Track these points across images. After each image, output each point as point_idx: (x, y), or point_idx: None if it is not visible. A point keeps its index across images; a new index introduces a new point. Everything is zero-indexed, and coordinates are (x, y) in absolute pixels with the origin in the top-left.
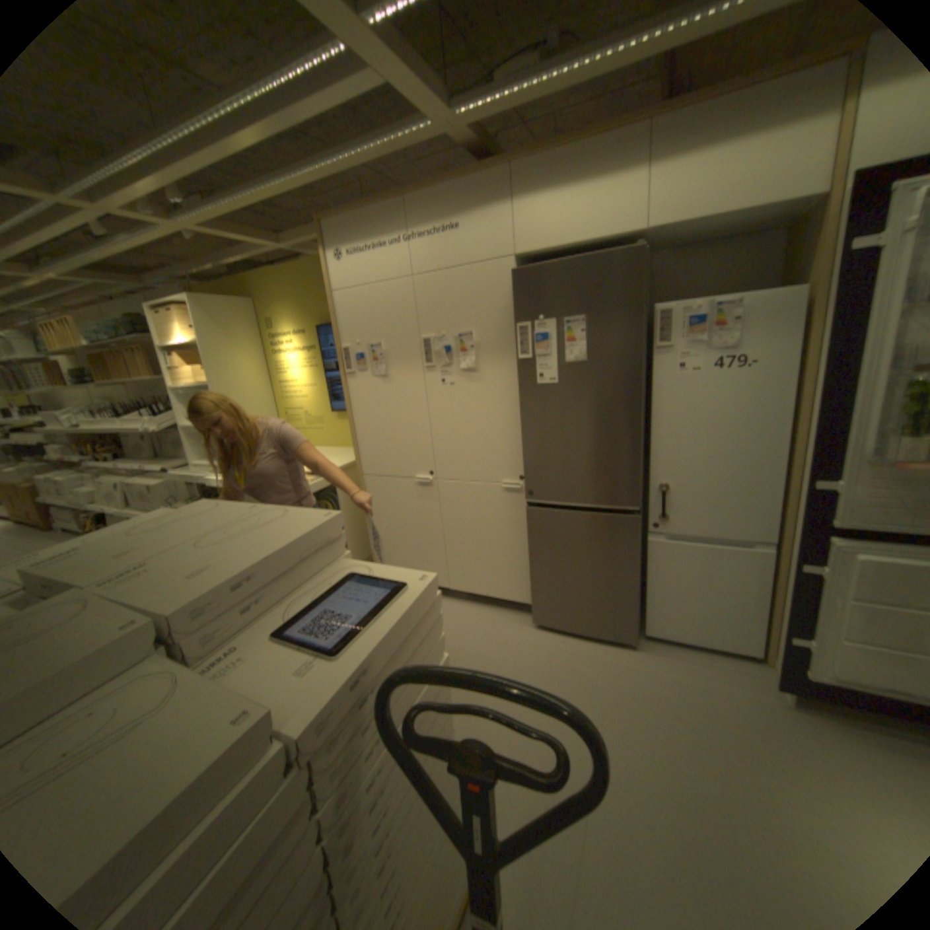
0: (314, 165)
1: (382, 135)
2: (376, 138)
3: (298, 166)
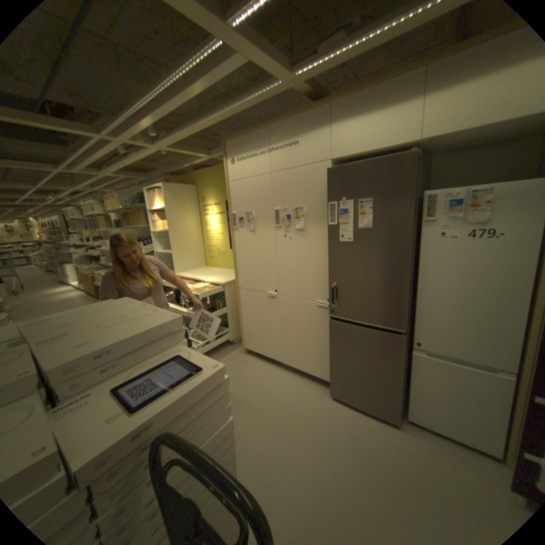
0: (219, 111)
1: (255, 92)
2: (251, 94)
3: (211, 113)
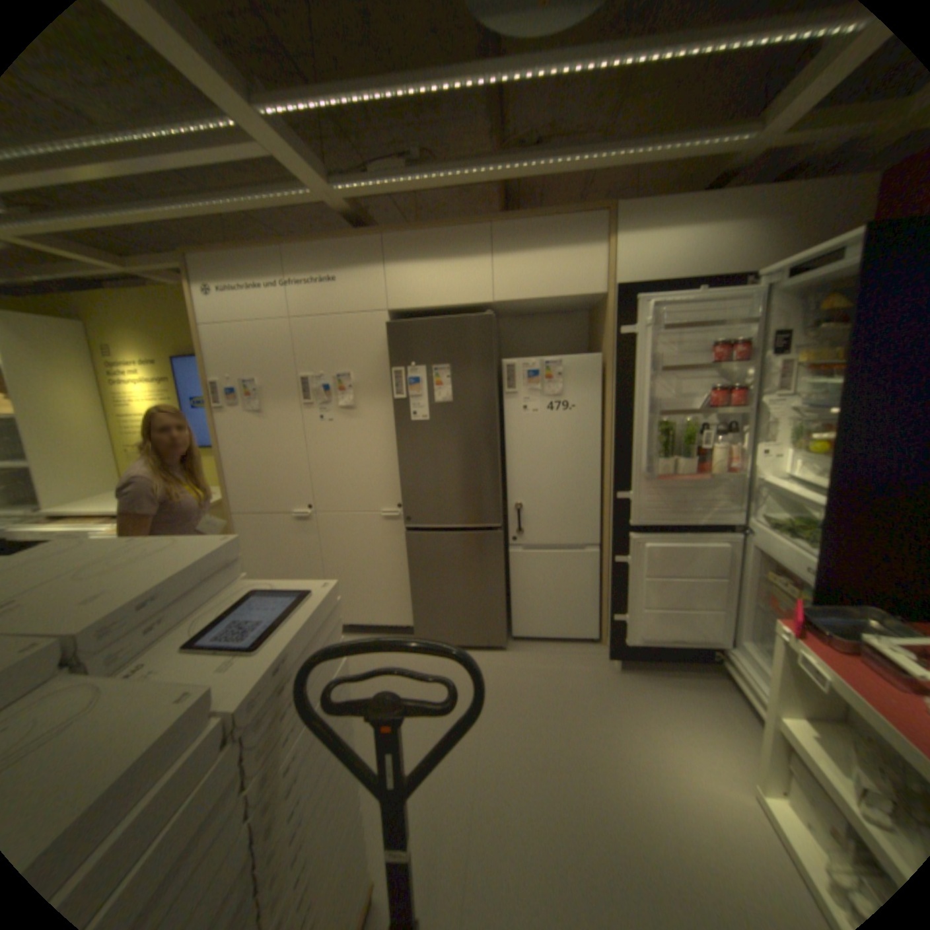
0: (187, 204)
1: (263, 192)
2: (257, 193)
3: (168, 202)
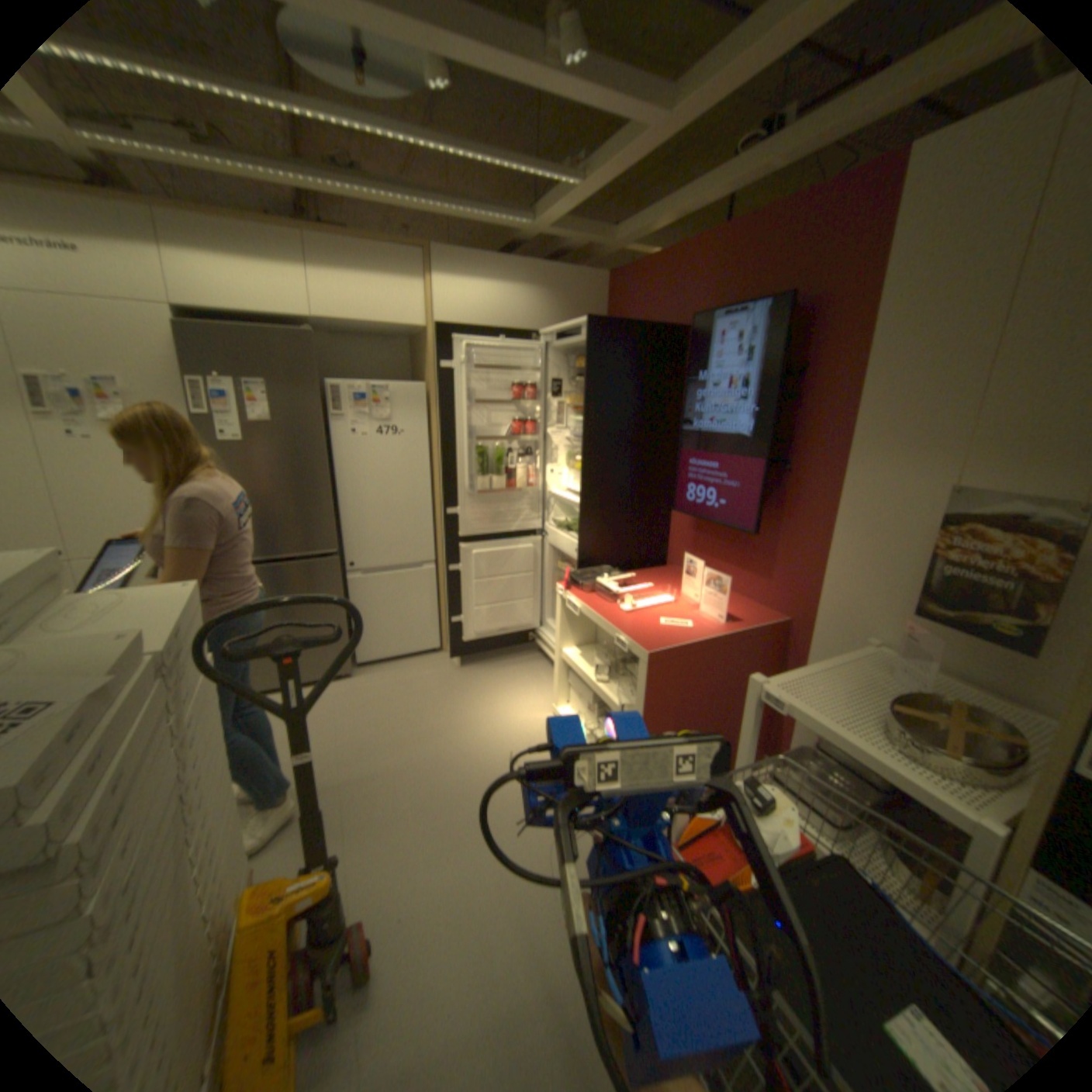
0: None
1: None
2: None
3: None
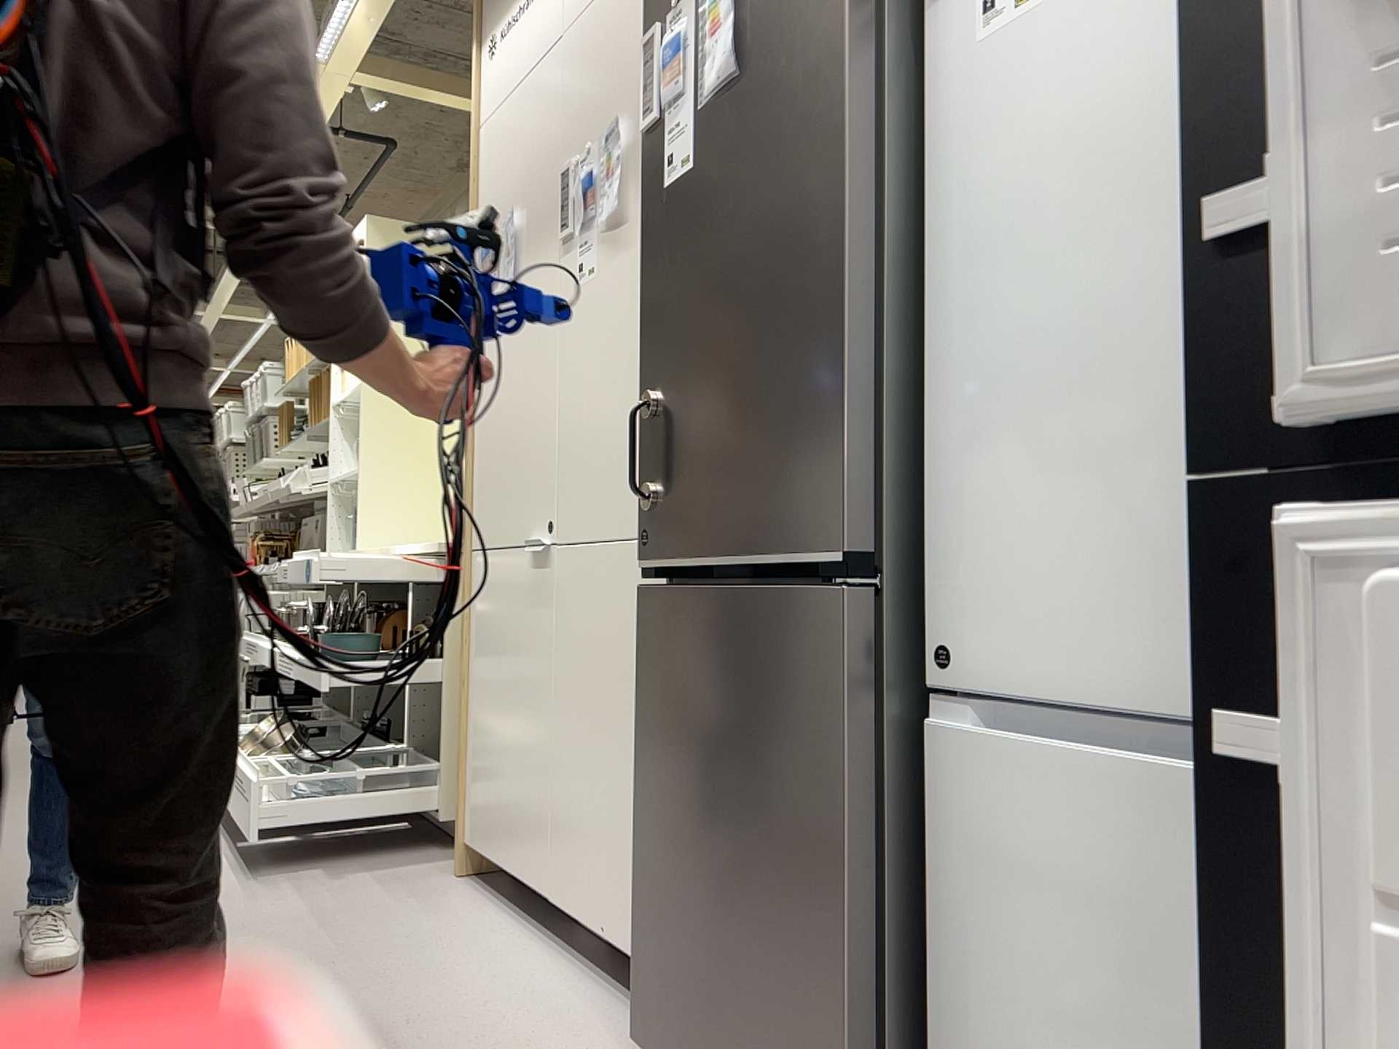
0: None
1: None
2: None
3: None
